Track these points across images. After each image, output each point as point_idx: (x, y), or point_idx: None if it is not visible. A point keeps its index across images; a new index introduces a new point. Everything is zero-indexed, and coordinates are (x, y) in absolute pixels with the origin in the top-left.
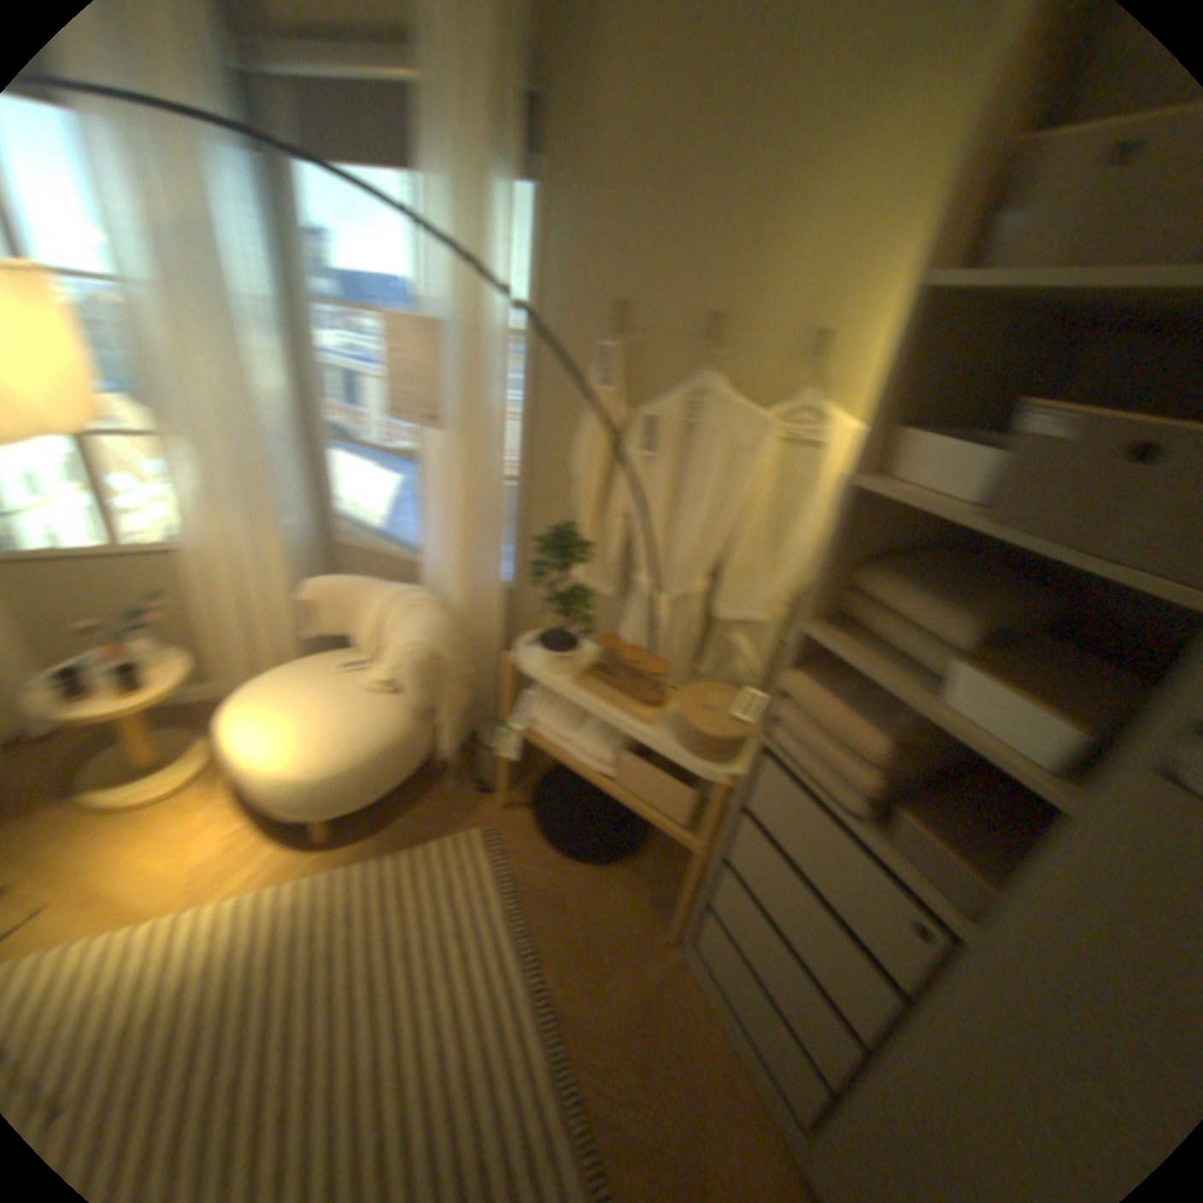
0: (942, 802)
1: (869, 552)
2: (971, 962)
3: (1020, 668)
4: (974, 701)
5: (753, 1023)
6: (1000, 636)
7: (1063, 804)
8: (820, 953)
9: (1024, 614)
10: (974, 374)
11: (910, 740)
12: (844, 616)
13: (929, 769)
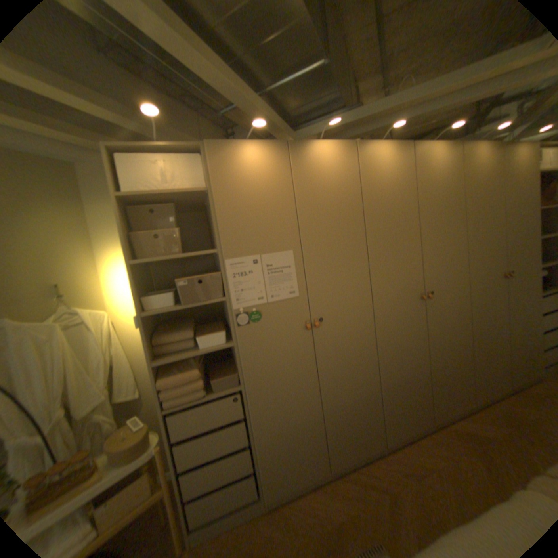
0: (213, 374)
1: (150, 334)
2: (245, 391)
3: (204, 332)
4: (205, 342)
5: (226, 504)
6: (194, 330)
7: (232, 344)
8: (224, 443)
9: (193, 323)
10: (143, 280)
11: (198, 366)
12: (156, 355)
13: (203, 372)
